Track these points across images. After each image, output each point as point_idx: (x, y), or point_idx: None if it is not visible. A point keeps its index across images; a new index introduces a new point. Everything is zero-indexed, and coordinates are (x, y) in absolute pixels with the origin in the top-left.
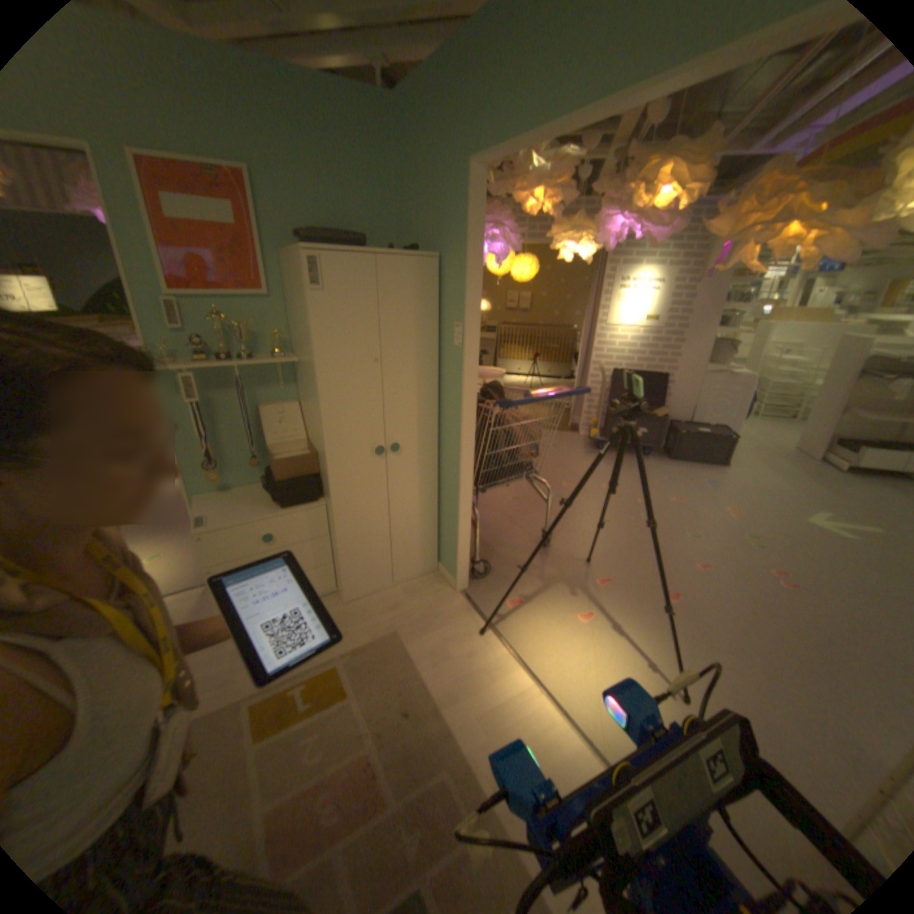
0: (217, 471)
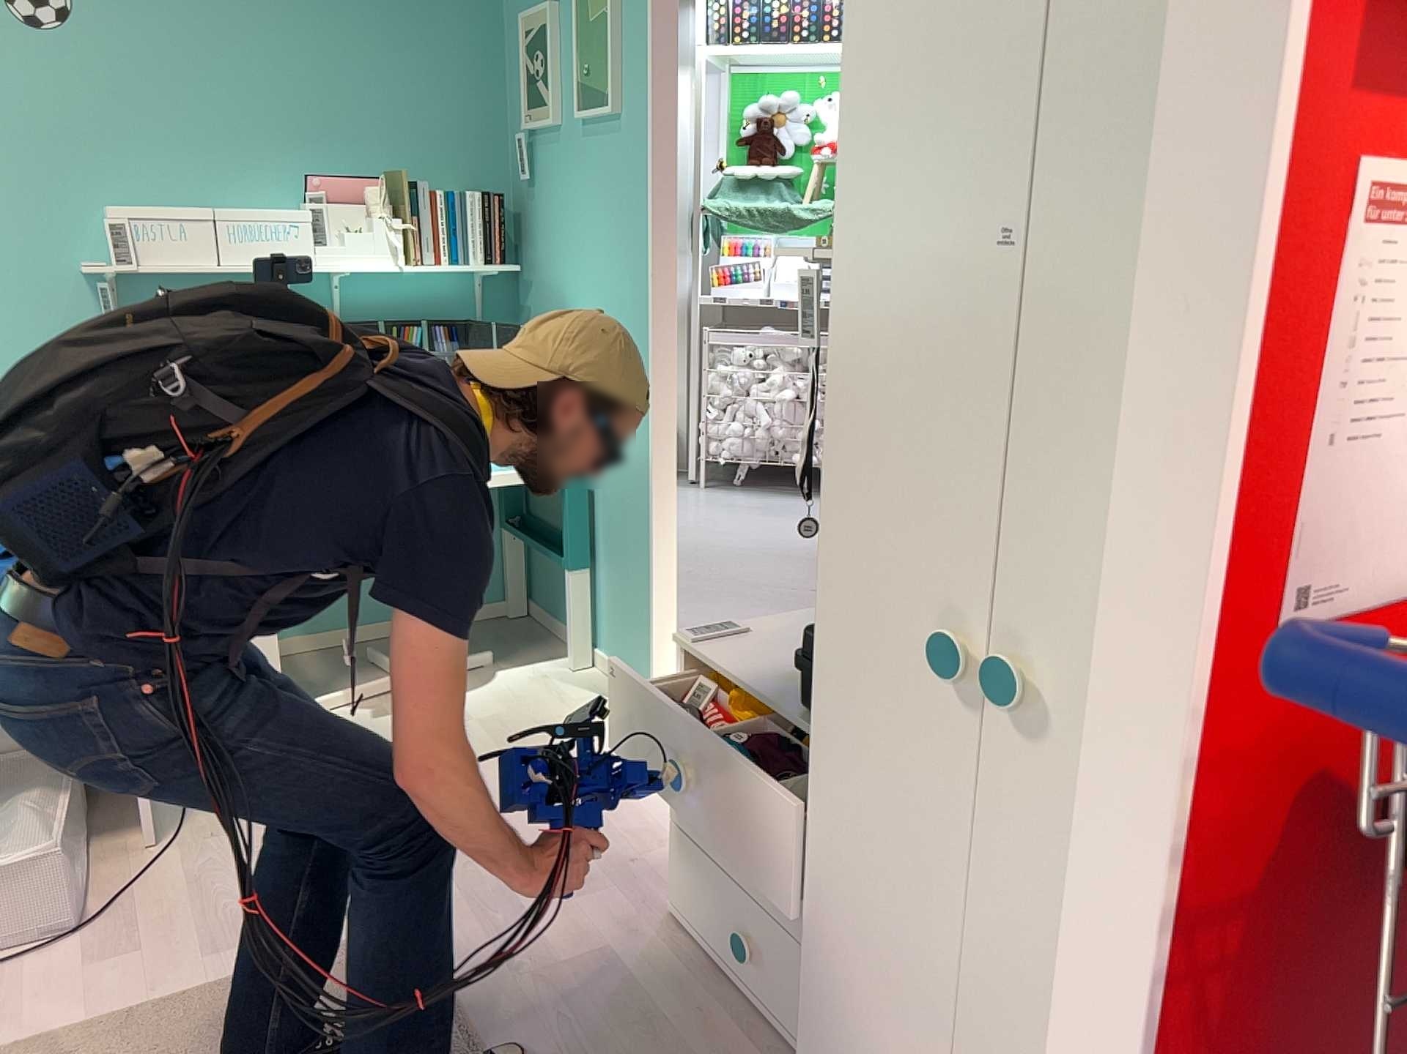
0: None
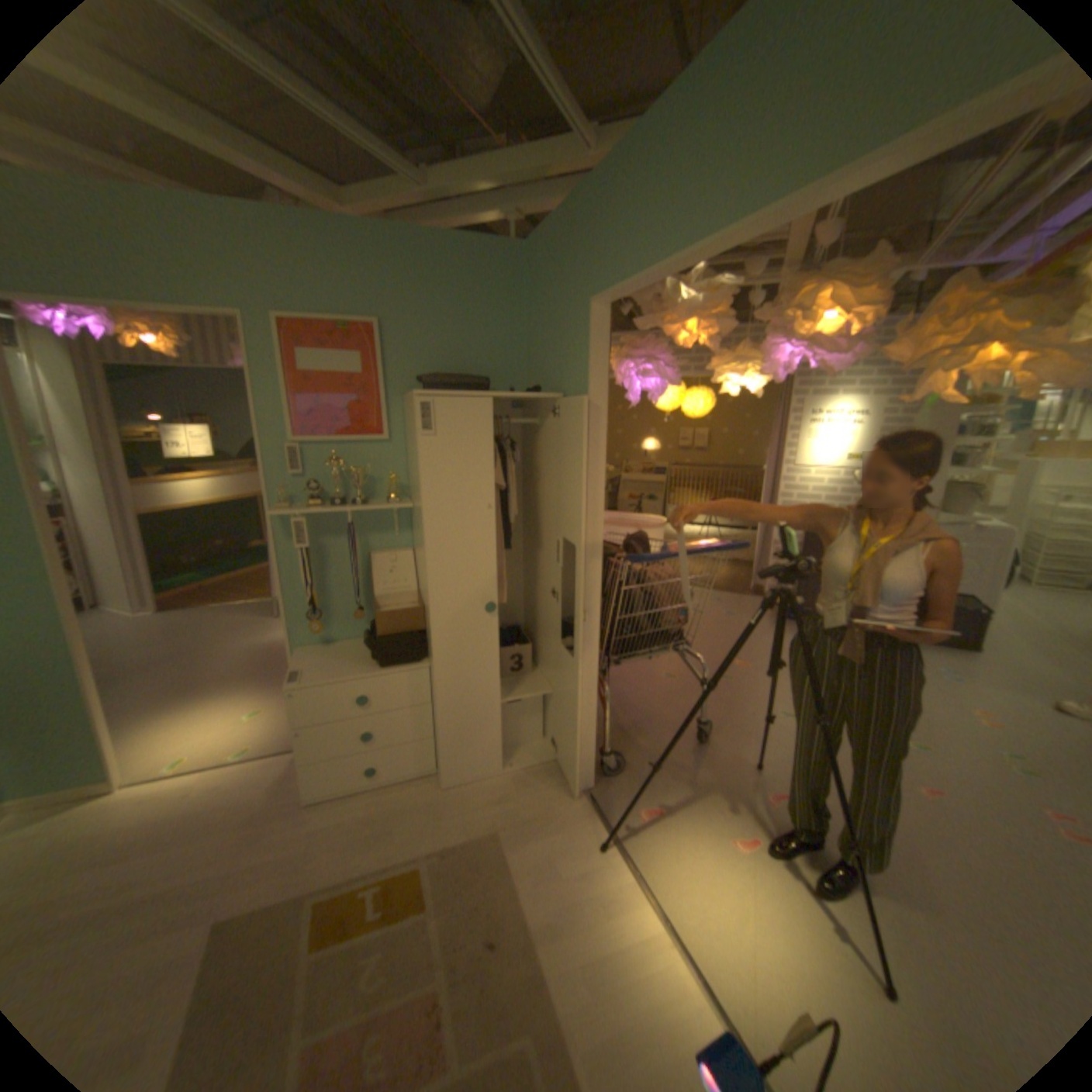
0: (323, 621)
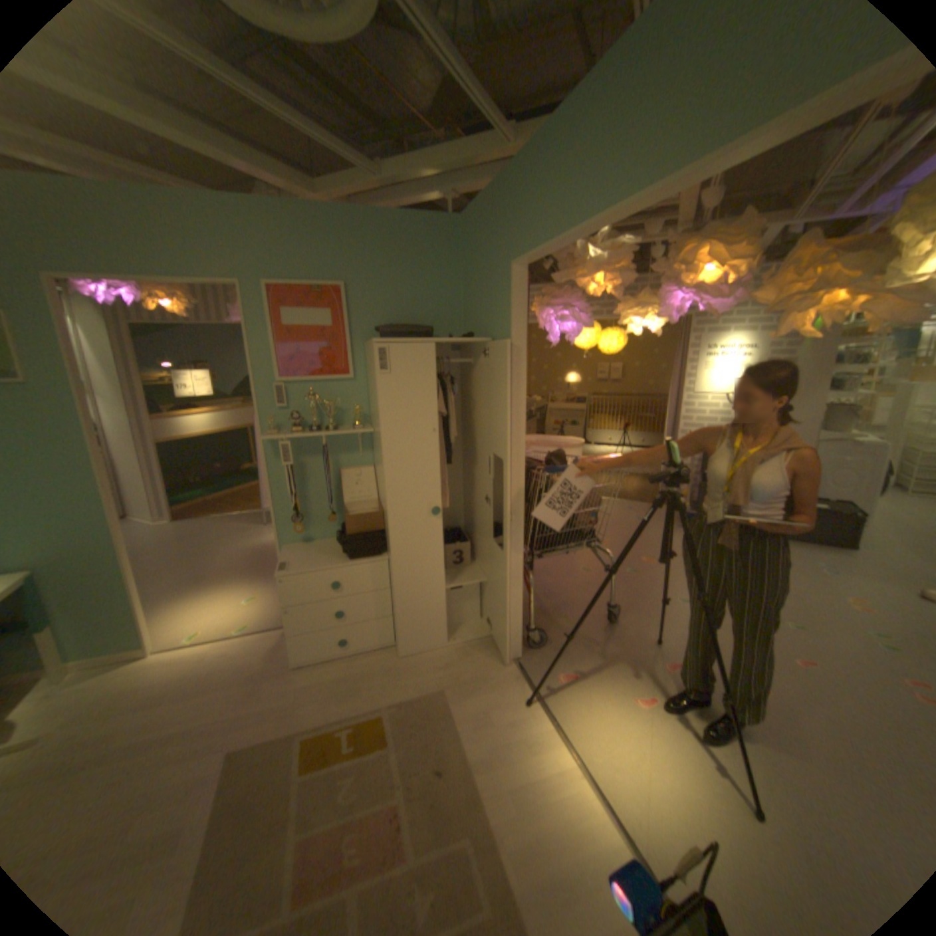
0: (303, 524)
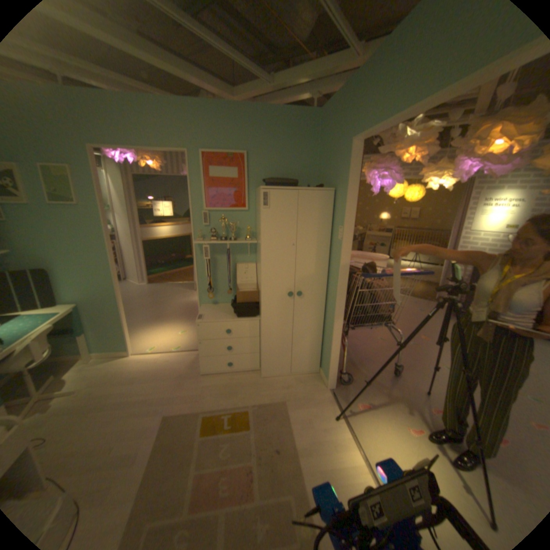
0: (214, 293)
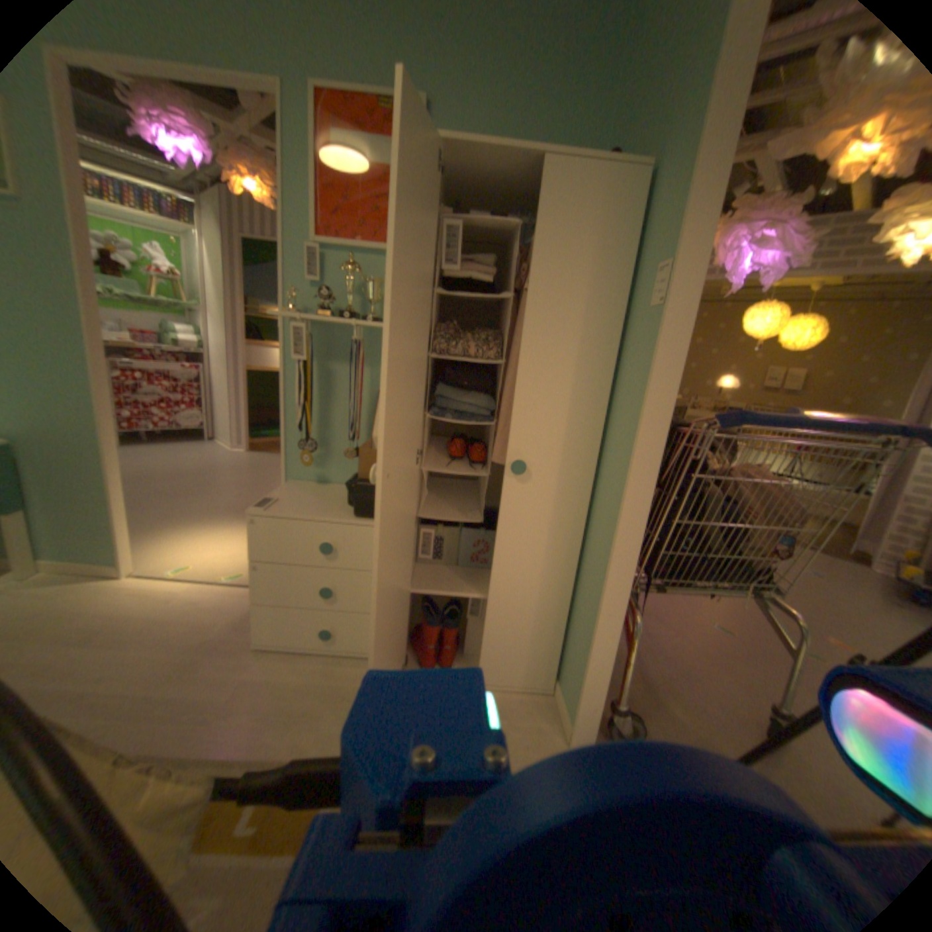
0: (321, 458)
